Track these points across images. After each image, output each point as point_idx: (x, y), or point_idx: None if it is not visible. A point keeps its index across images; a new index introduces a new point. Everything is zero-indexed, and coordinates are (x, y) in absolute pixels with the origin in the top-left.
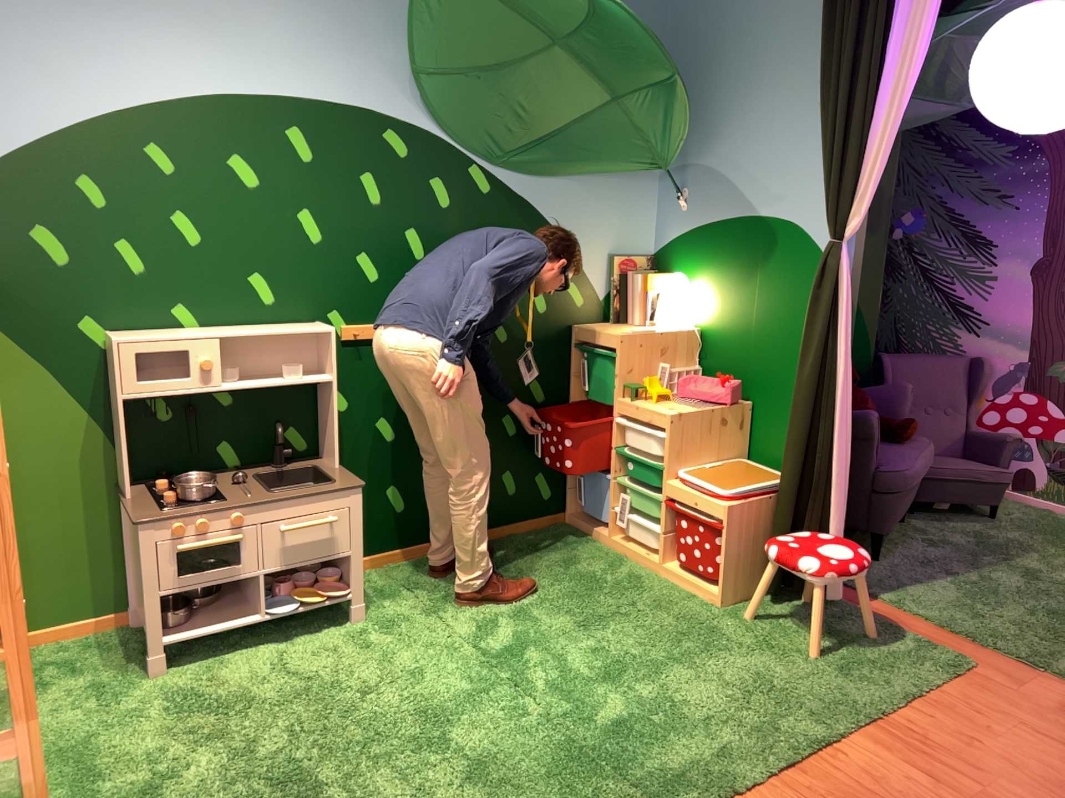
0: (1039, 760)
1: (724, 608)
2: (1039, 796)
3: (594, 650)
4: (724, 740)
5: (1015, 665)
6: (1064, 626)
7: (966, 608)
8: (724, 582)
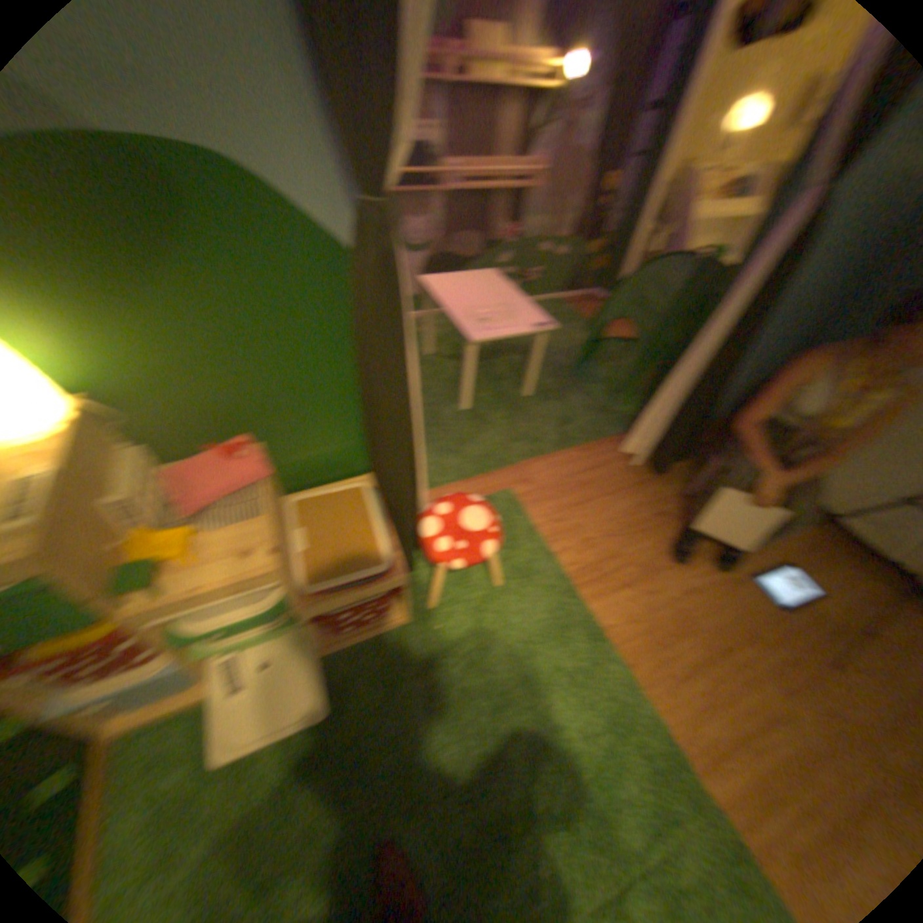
0: (605, 522)
1: (413, 618)
2: (635, 542)
3: (469, 802)
4: (611, 714)
5: (513, 471)
6: (478, 422)
7: (448, 452)
8: (410, 608)
